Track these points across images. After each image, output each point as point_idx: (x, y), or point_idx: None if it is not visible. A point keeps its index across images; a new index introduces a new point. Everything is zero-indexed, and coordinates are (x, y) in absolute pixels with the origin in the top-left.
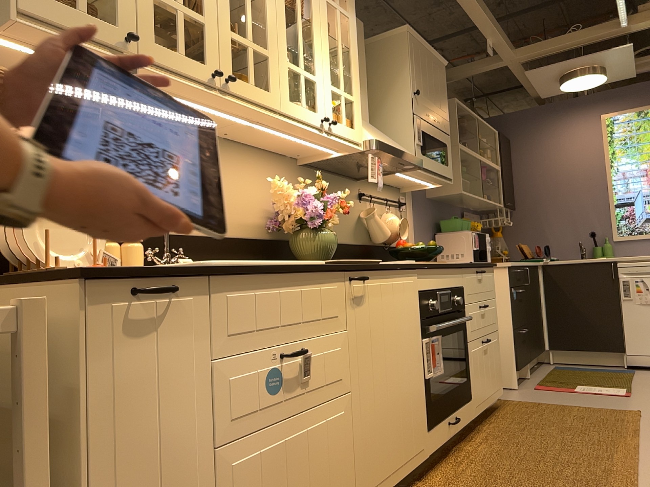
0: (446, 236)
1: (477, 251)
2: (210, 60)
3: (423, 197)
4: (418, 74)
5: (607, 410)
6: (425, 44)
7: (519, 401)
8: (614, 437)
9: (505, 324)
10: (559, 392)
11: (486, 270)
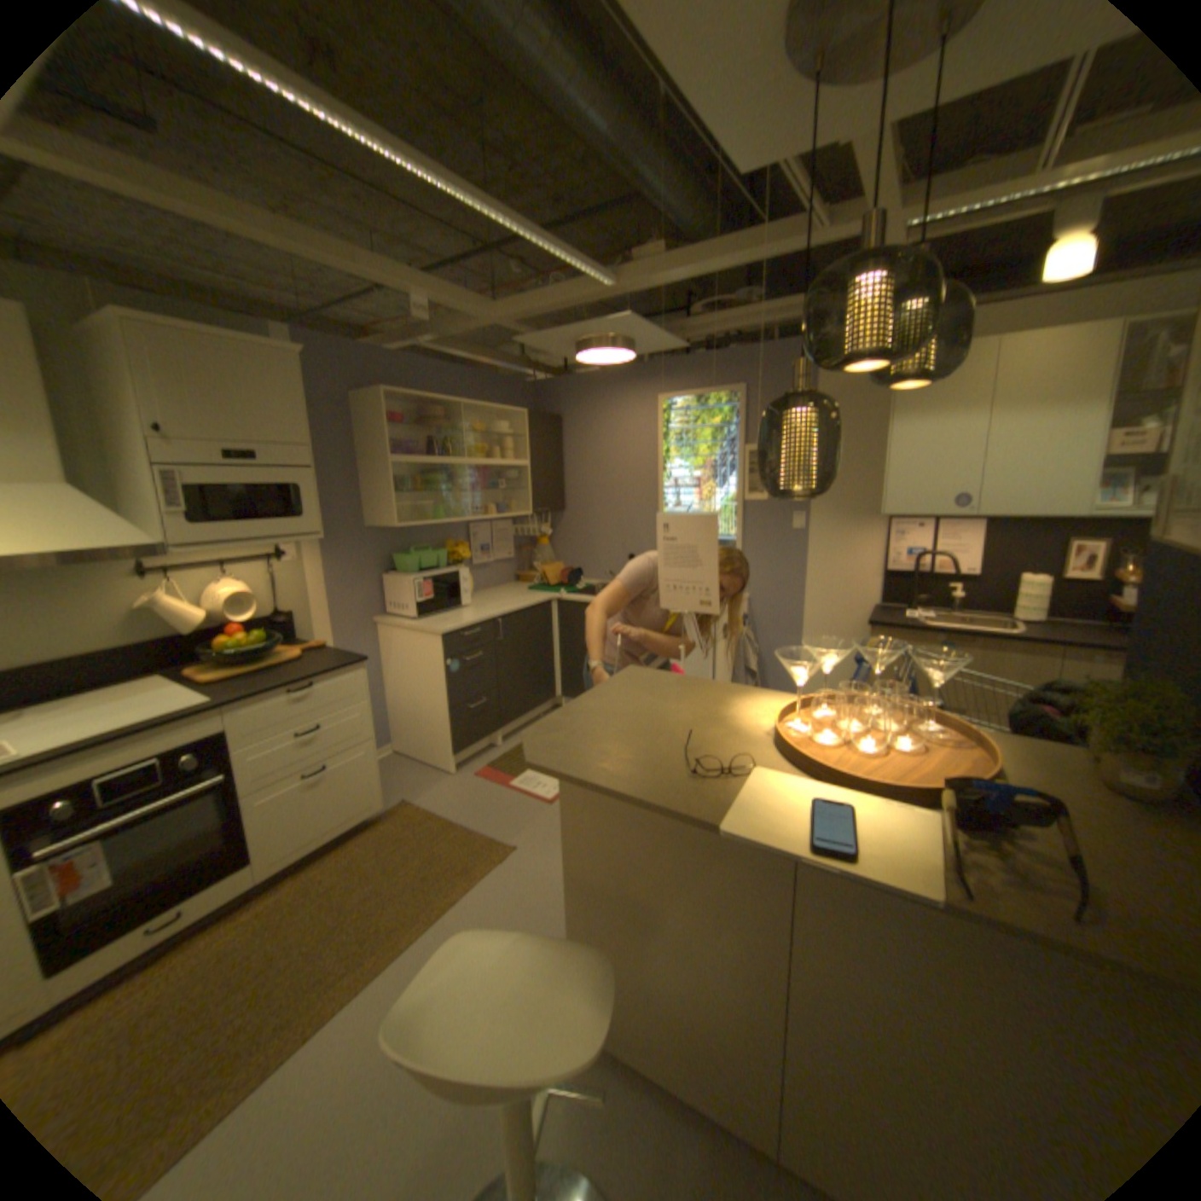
0: (393, 578)
1: (424, 603)
2: None
3: (348, 529)
4: (169, 390)
5: (481, 844)
6: (202, 330)
7: (414, 812)
8: (403, 923)
9: (441, 702)
10: (490, 787)
11: (329, 677)
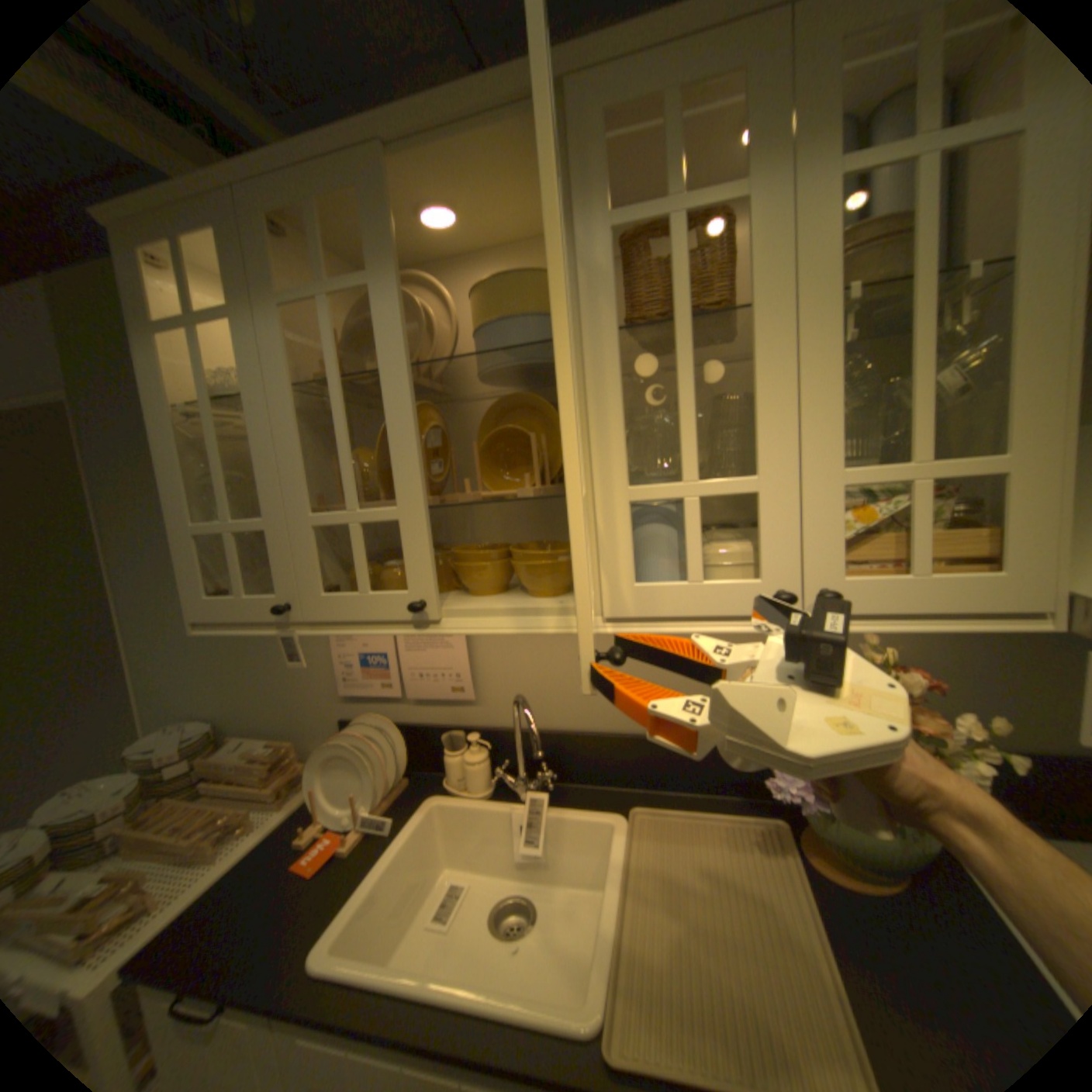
0: None
1: None
2: (414, 579)
3: None
4: None
5: None
6: None
7: None
8: None
9: None
10: None
11: None
